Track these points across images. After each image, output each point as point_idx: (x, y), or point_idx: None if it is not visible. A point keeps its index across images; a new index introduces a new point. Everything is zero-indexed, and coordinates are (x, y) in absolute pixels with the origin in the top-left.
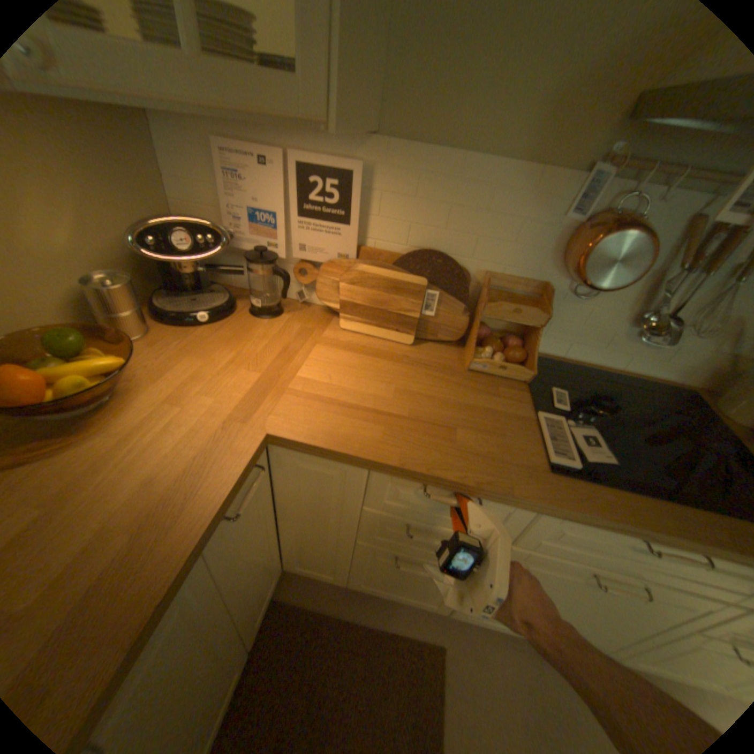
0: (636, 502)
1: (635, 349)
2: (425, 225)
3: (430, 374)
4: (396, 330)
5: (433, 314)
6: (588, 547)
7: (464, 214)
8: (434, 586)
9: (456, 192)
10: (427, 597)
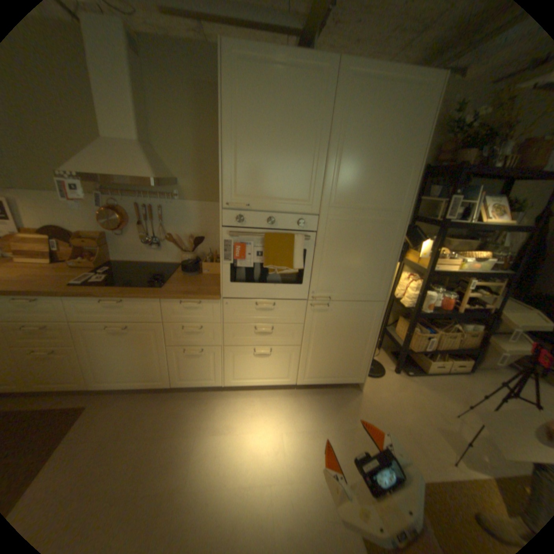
0: (93, 289)
1: (152, 252)
2: (46, 218)
3: (47, 271)
4: (40, 259)
5: (57, 250)
6: (89, 312)
7: (58, 212)
8: (62, 367)
9: (51, 205)
10: (66, 378)
